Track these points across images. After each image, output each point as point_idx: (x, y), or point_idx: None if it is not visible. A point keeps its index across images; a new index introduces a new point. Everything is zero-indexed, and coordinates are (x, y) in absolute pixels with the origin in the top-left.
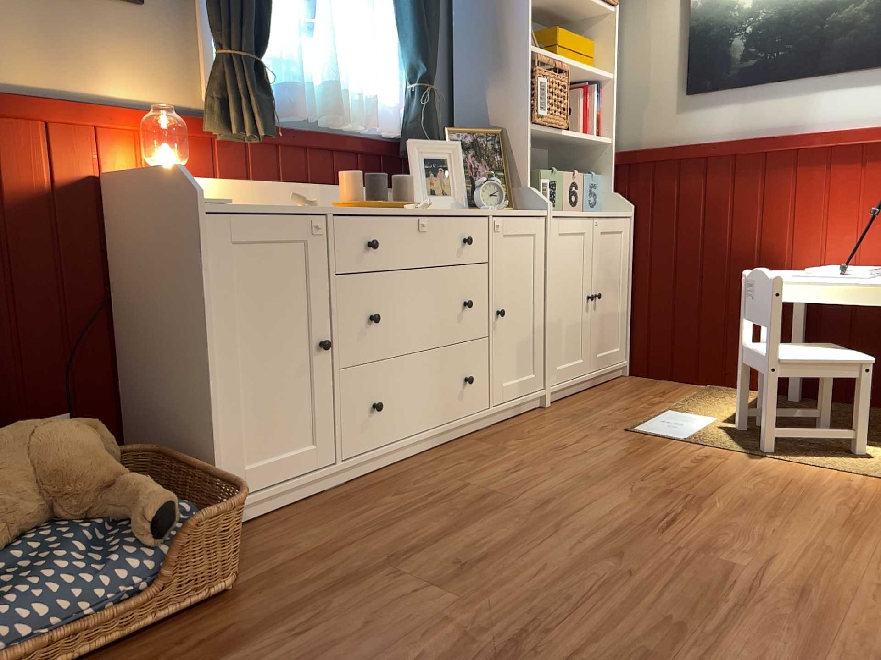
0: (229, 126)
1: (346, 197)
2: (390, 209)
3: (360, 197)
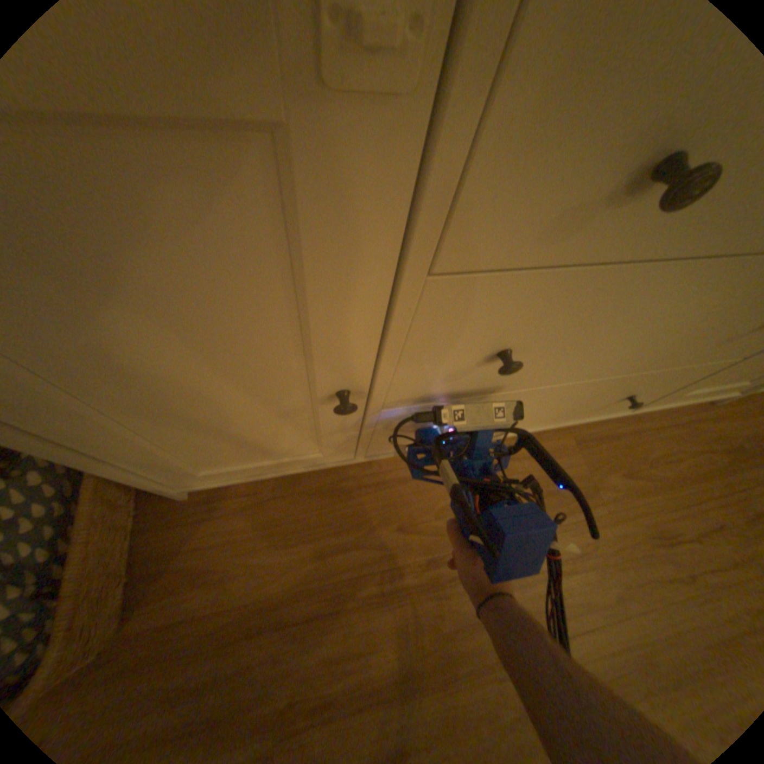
0: None
1: None
2: None
3: None
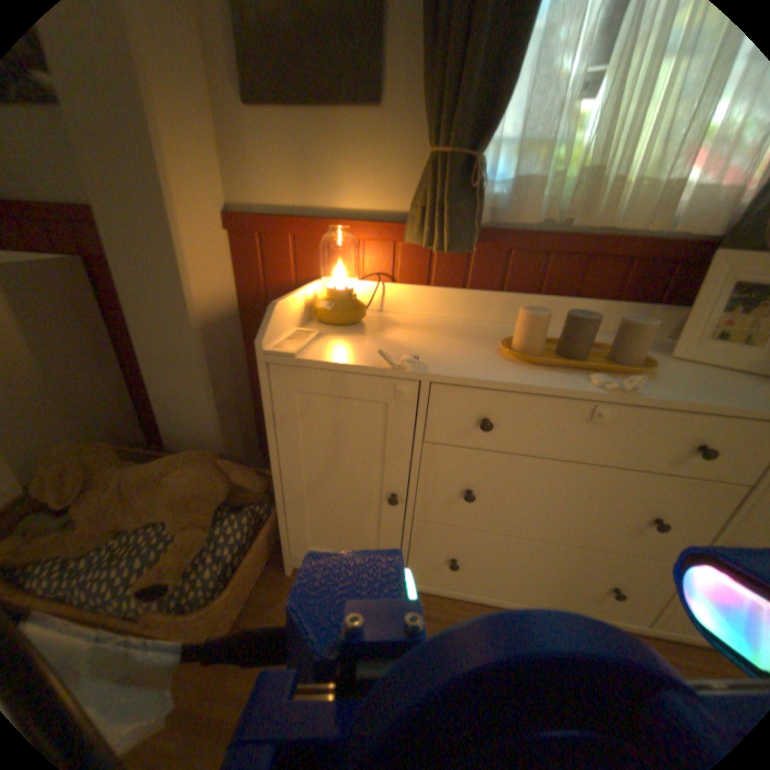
0: (430, 237)
1: (520, 341)
2: (570, 373)
3: (537, 344)
